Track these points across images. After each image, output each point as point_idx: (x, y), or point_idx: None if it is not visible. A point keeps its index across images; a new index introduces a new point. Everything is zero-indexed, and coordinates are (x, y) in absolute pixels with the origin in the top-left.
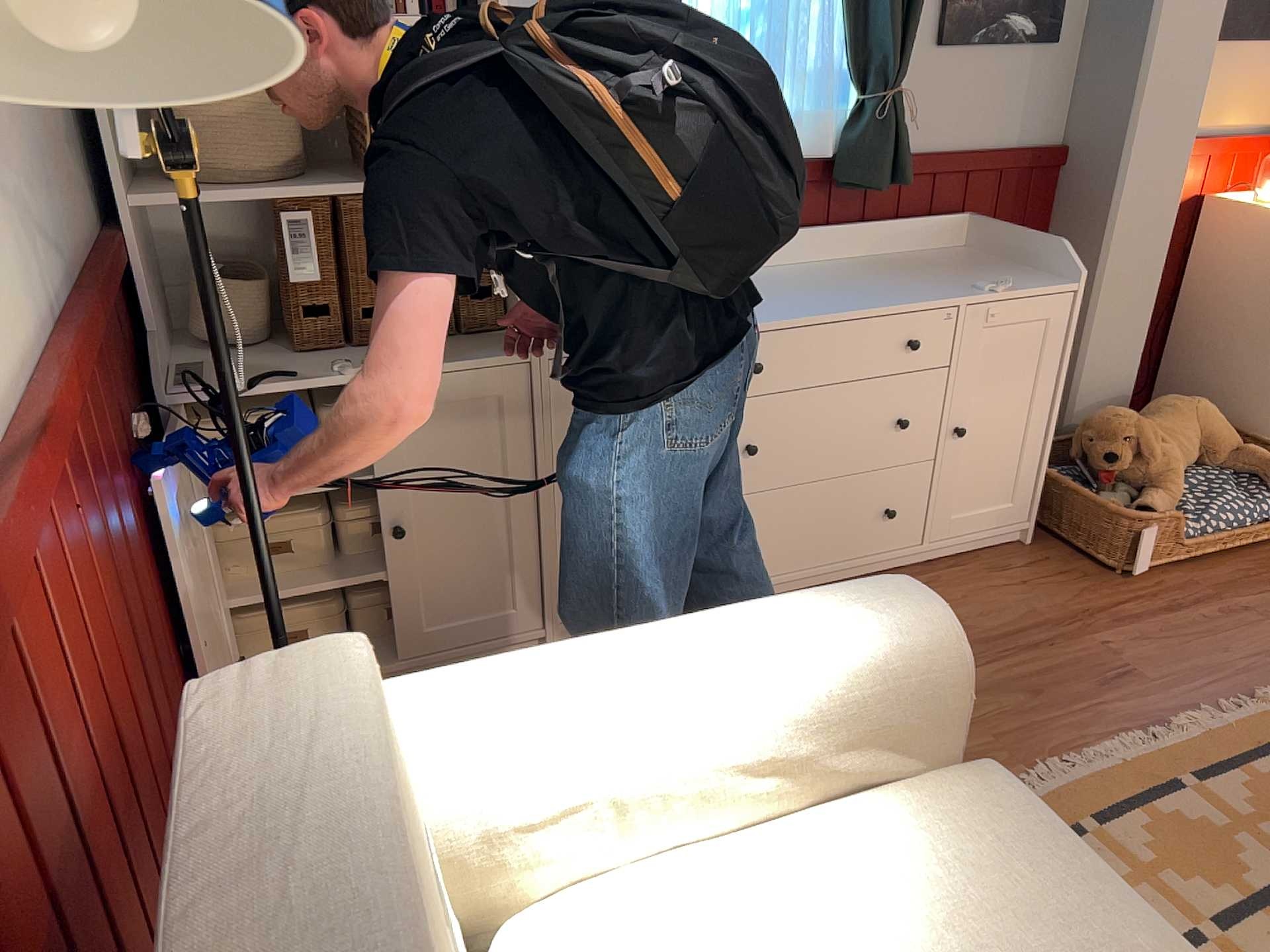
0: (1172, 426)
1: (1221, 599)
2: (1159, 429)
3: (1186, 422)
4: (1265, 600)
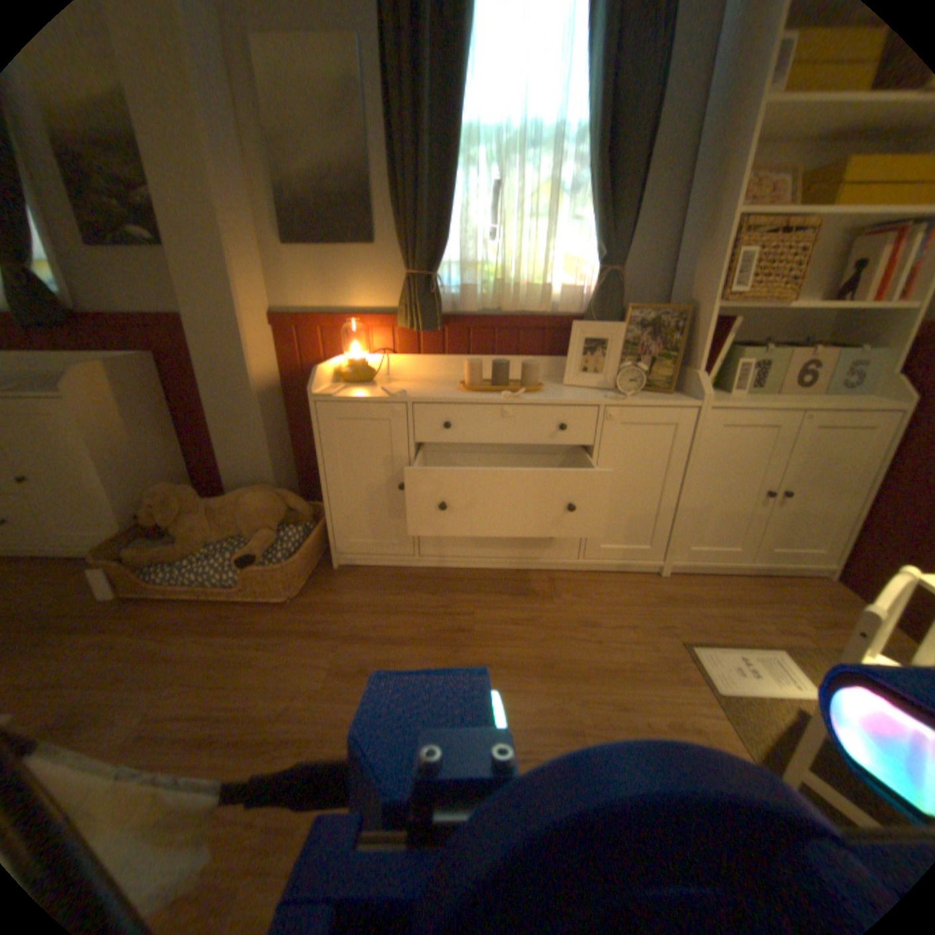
0: (219, 505)
1: (118, 634)
2: (209, 505)
3: (231, 505)
4: (137, 645)
